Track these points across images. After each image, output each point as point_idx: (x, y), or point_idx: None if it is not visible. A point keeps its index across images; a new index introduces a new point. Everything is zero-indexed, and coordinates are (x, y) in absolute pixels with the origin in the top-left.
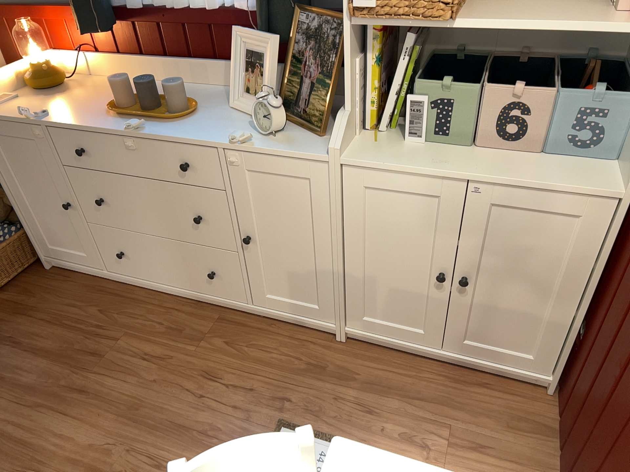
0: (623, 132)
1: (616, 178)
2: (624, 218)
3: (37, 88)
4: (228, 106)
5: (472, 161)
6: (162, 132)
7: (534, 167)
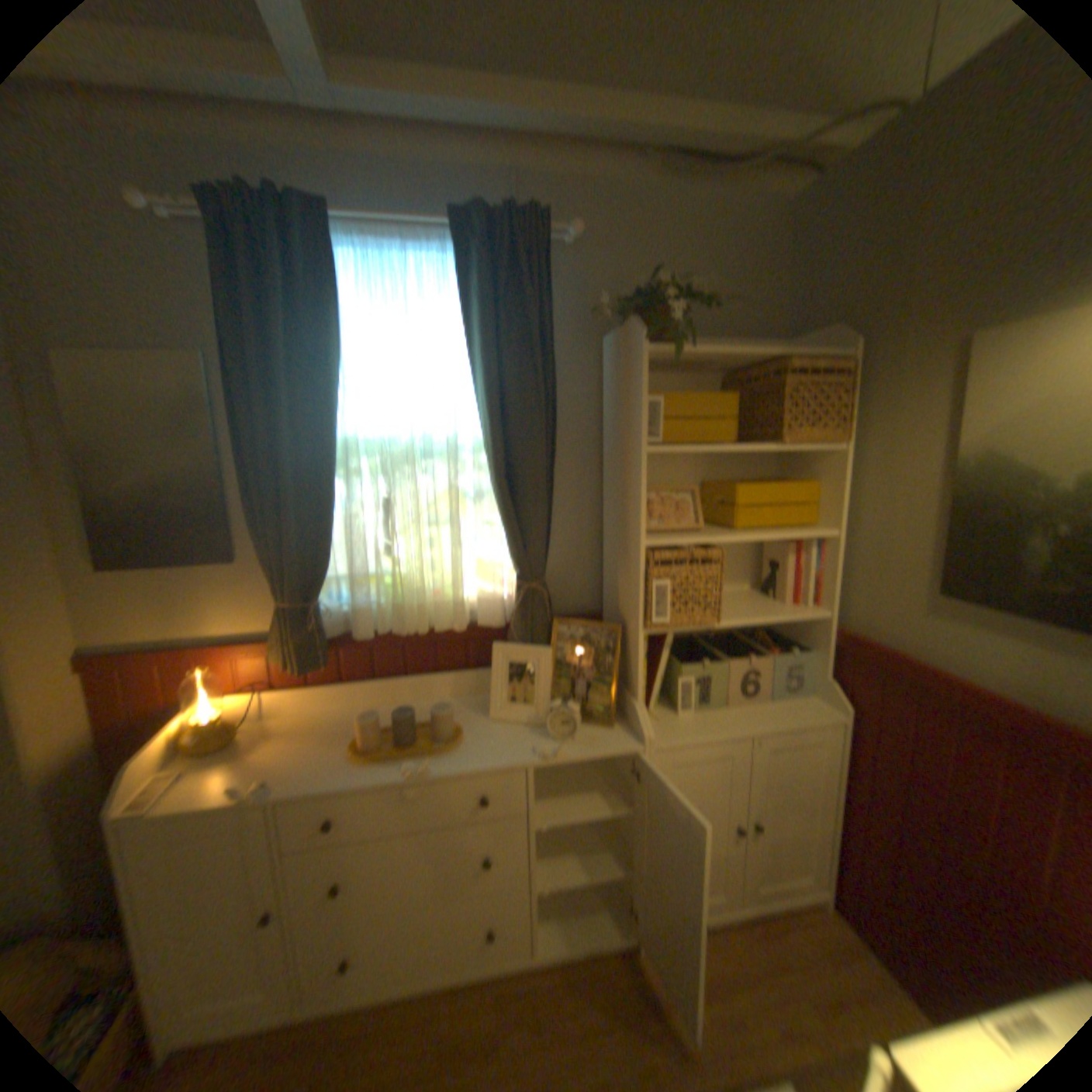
0: (819, 675)
1: (835, 709)
2: (857, 737)
3: (194, 754)
4: (480, 719)
5: (742, 720)
6: (445, 769)
7: (781, 713)
